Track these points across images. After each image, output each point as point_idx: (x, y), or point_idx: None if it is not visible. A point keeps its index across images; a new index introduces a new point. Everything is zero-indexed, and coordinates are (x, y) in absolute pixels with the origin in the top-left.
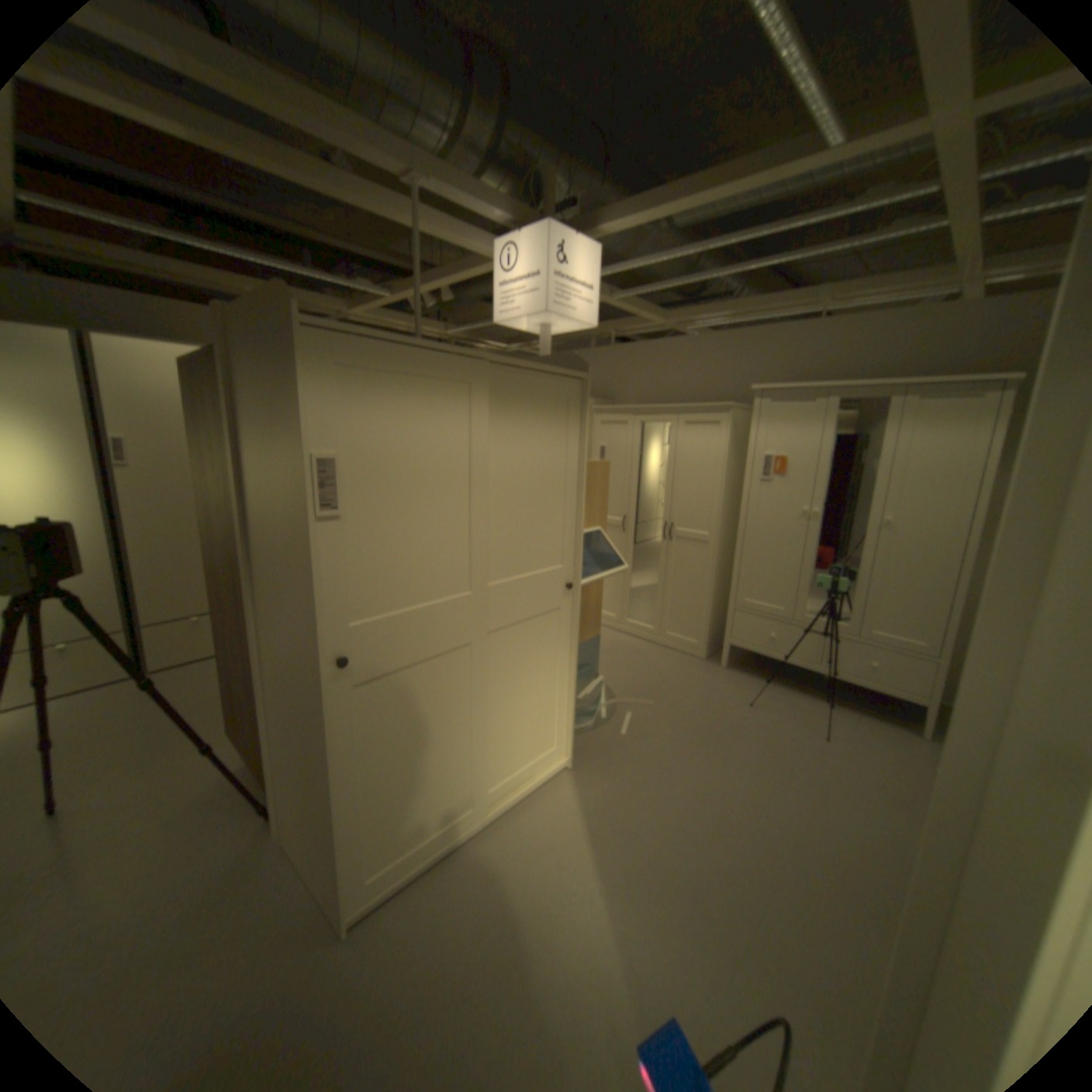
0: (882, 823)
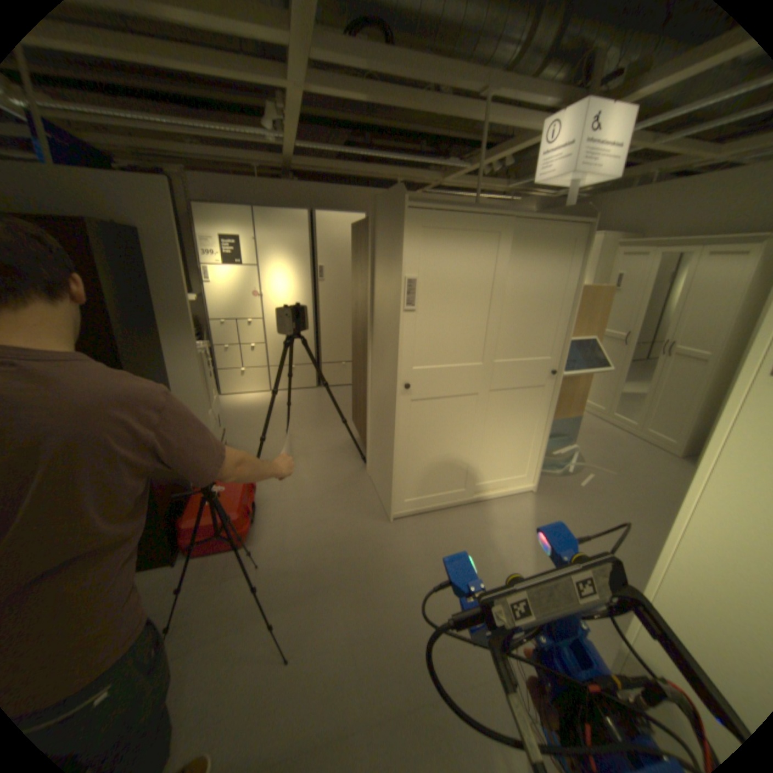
0: None
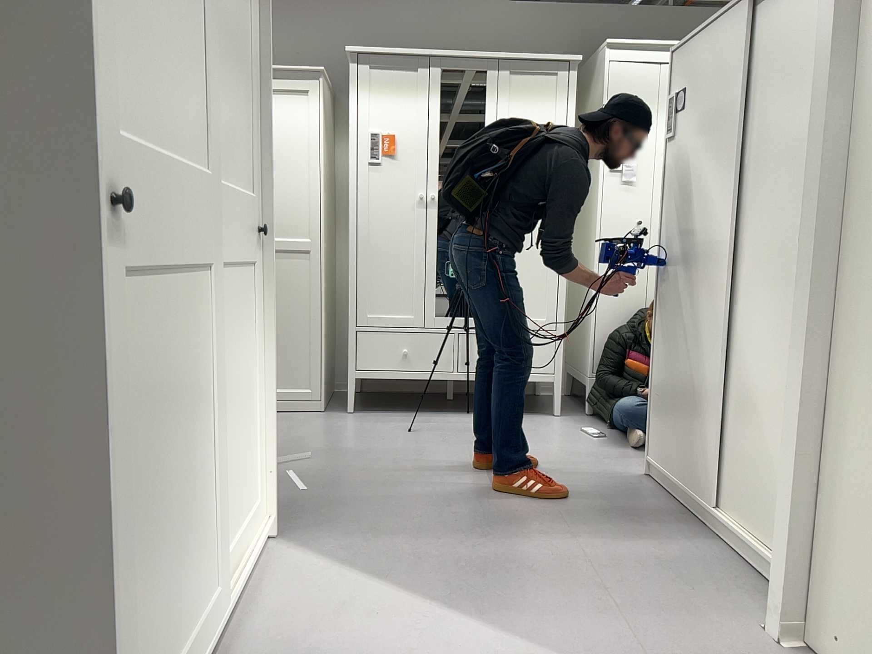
0: (587, 470)
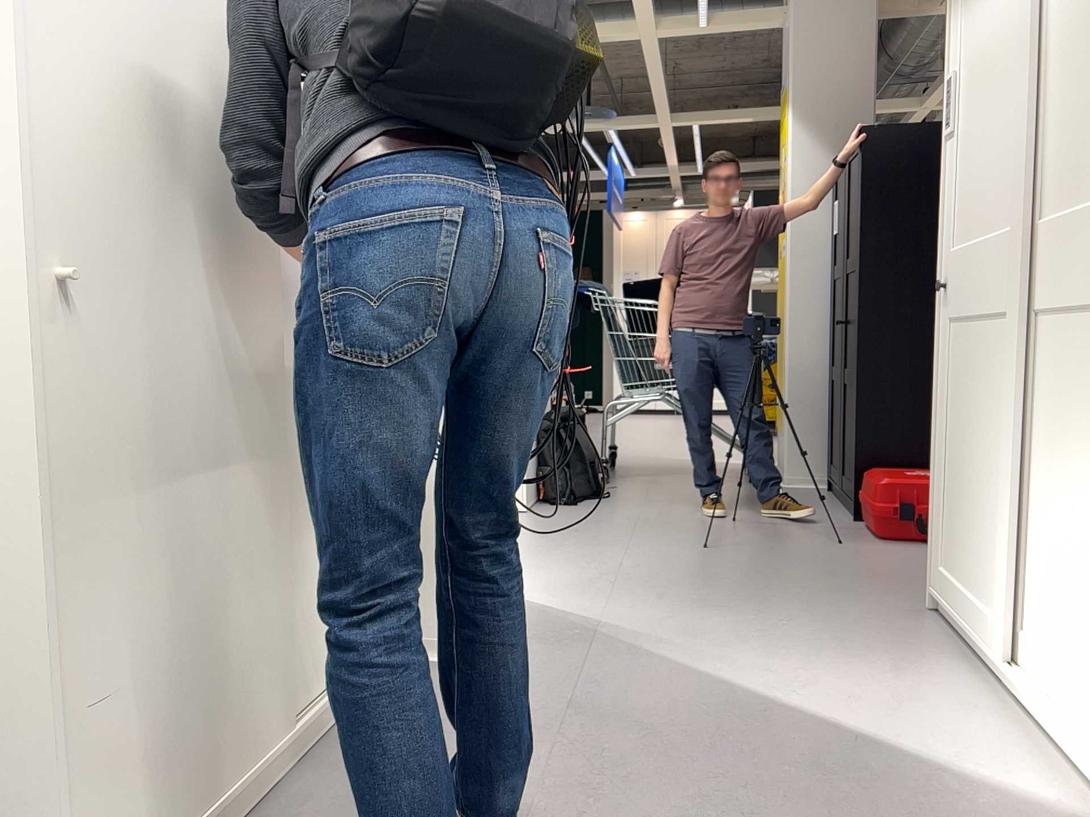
0: None
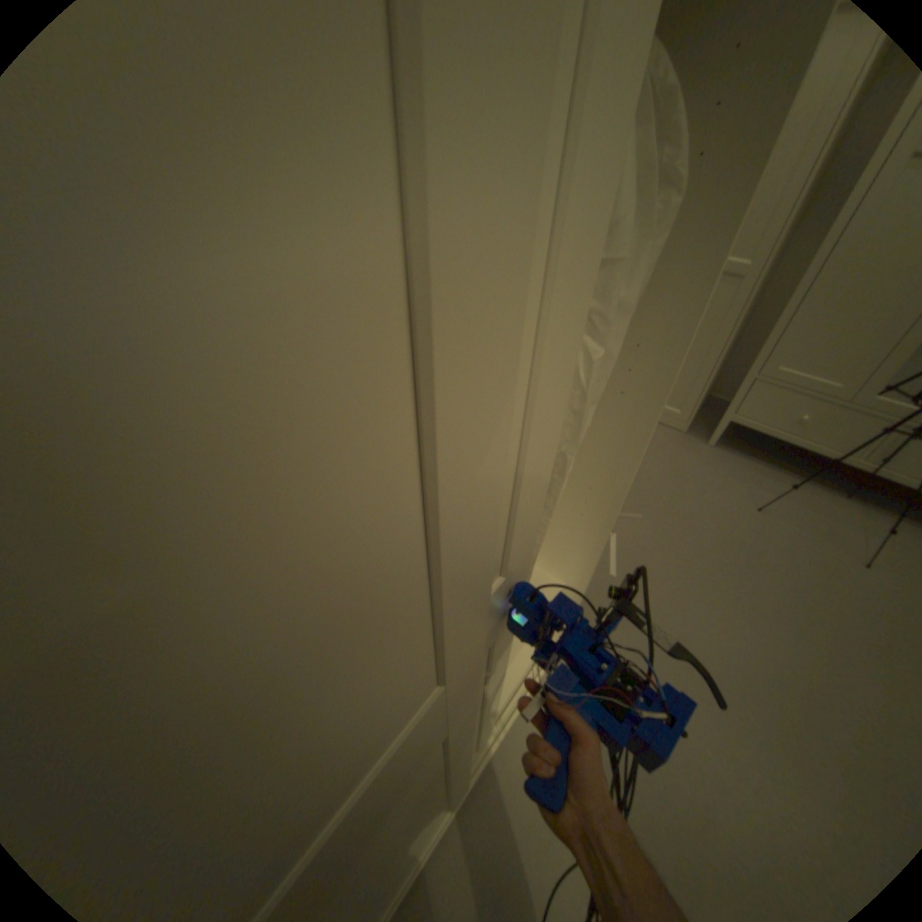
0: None
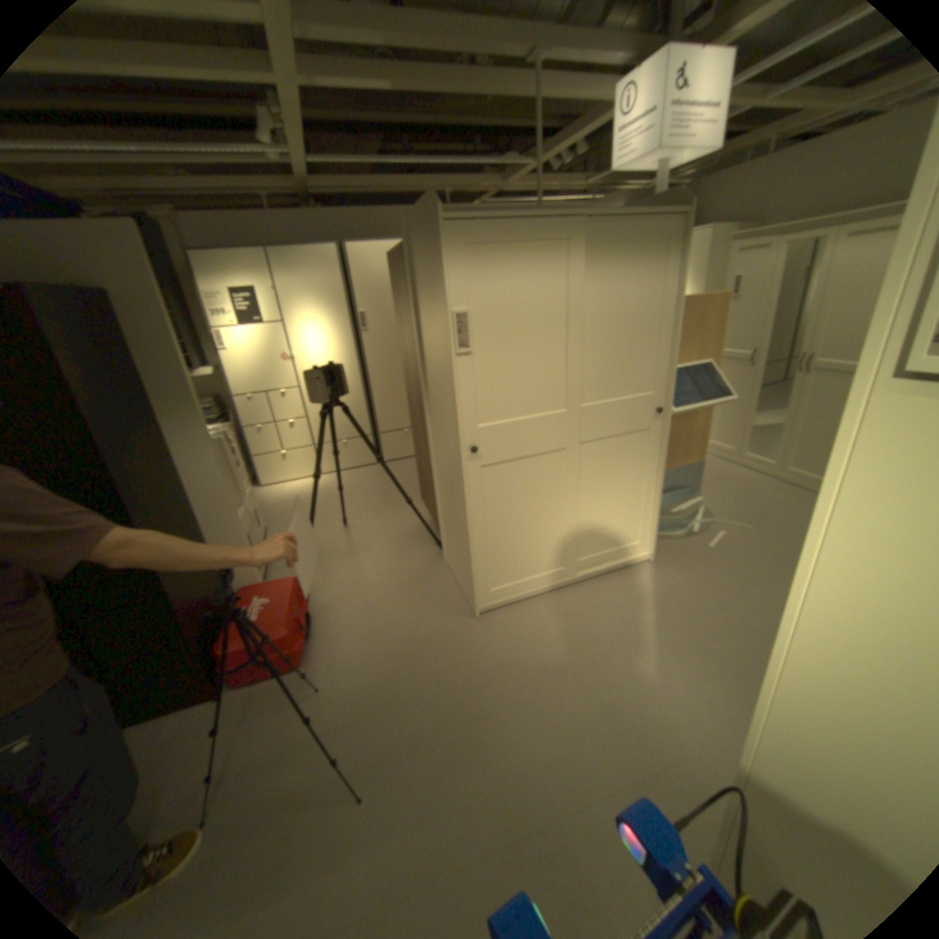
0: None
